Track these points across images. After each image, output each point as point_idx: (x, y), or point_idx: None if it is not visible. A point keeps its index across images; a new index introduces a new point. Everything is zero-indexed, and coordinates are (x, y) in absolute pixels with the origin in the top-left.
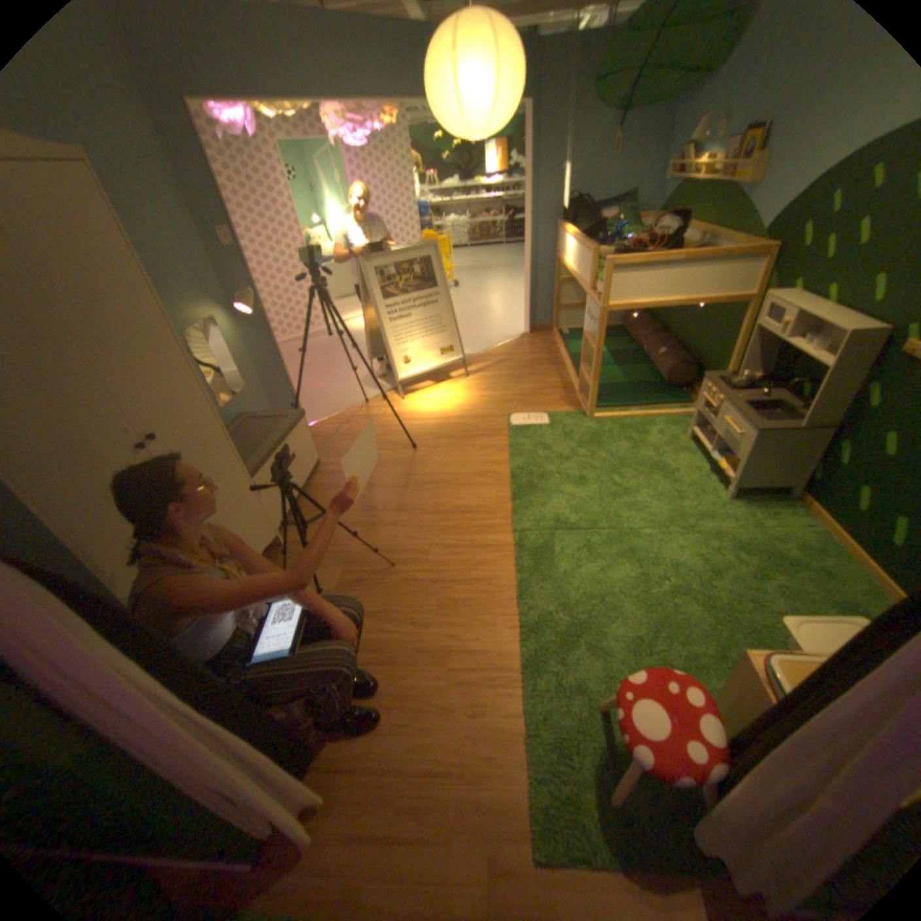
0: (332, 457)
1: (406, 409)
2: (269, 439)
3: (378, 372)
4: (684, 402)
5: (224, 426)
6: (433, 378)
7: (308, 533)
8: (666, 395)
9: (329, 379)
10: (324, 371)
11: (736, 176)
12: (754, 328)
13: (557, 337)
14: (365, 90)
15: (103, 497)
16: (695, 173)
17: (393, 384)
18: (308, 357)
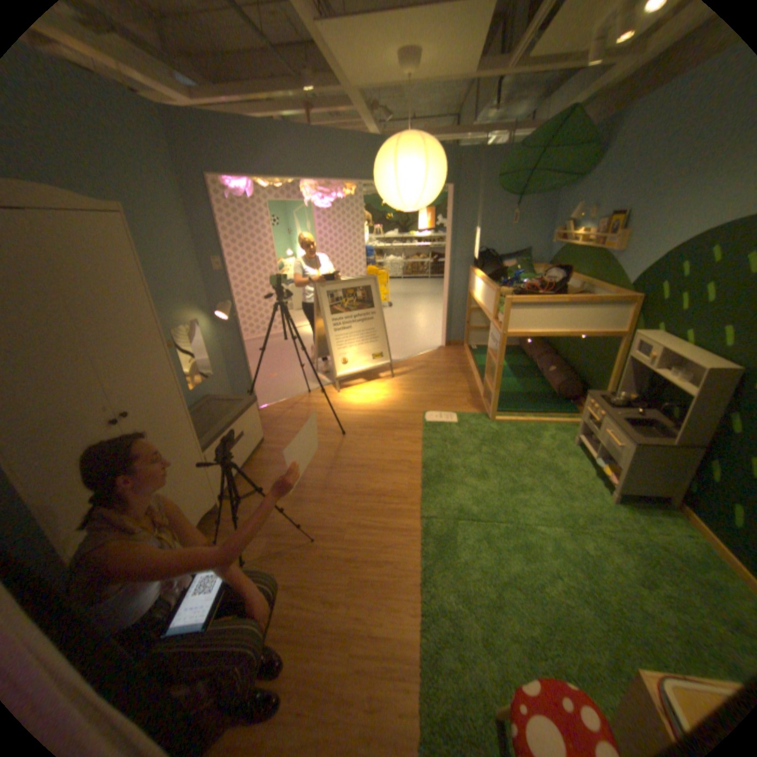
0: (274, 436)
1: (340, 401)
2: (224, 419)
3: (321, 368)
4: (572, 412)
5: (190, 405)
6: (365, 376)
7: (243, 503)
8: (557, 405)
9: (282, 371)
10: (279, 364)
11: (606, 244)
12: (627, 358)
13: (467, 351)
14: (333, 173)
15: (72, 464)
16: (575, 240)
17: (332, 379)
18: (268, 352)
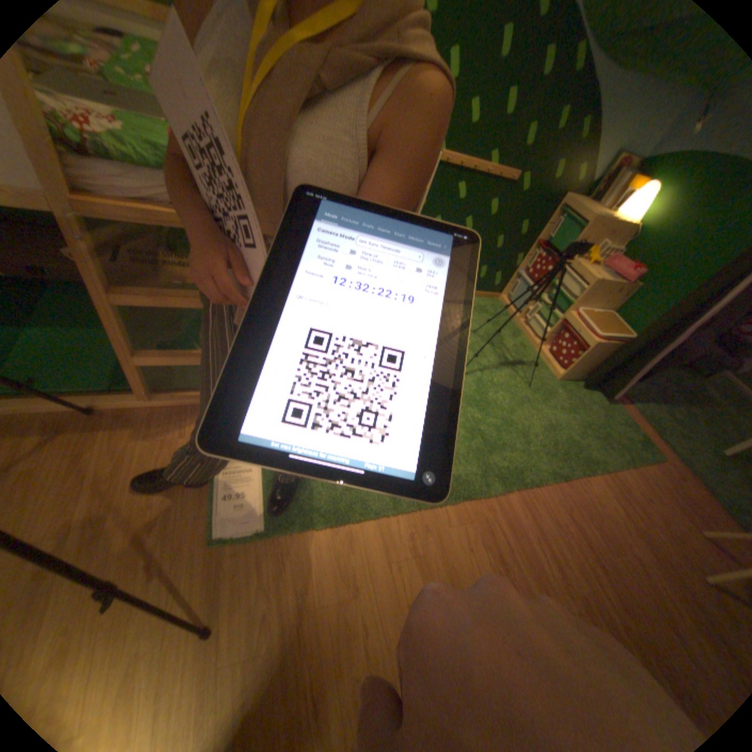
0: None
1: None
2: None
3: None
4: None
5: None
6: None
7: None
8: None
9: None
10: None
11: None
12: None
13: None
14: None
15: None
16: None
17: None
18: None
